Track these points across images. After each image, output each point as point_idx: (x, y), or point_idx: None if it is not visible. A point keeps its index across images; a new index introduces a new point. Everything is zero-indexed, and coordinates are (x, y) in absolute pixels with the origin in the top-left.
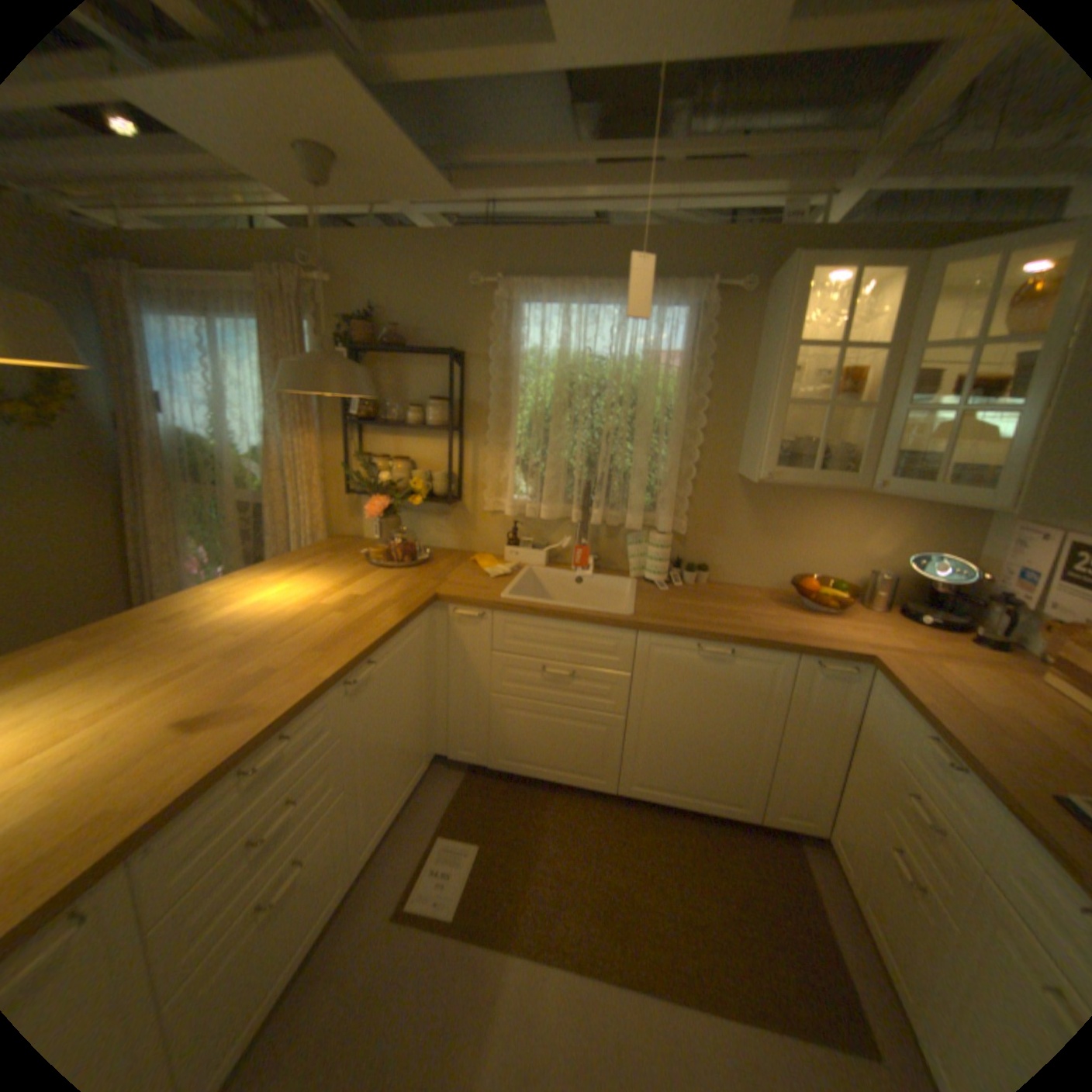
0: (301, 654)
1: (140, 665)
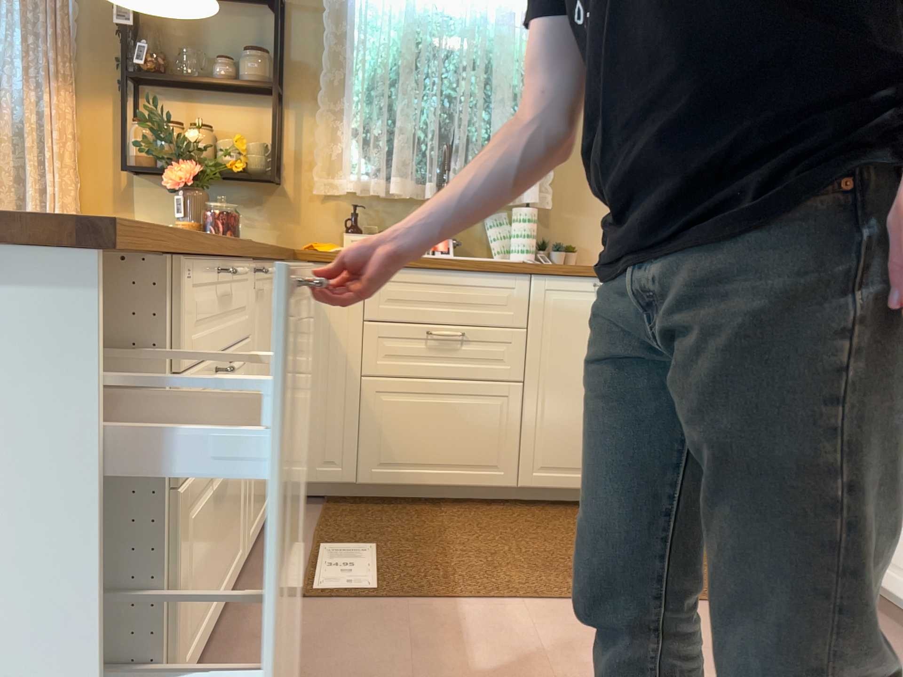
0: None
1: None
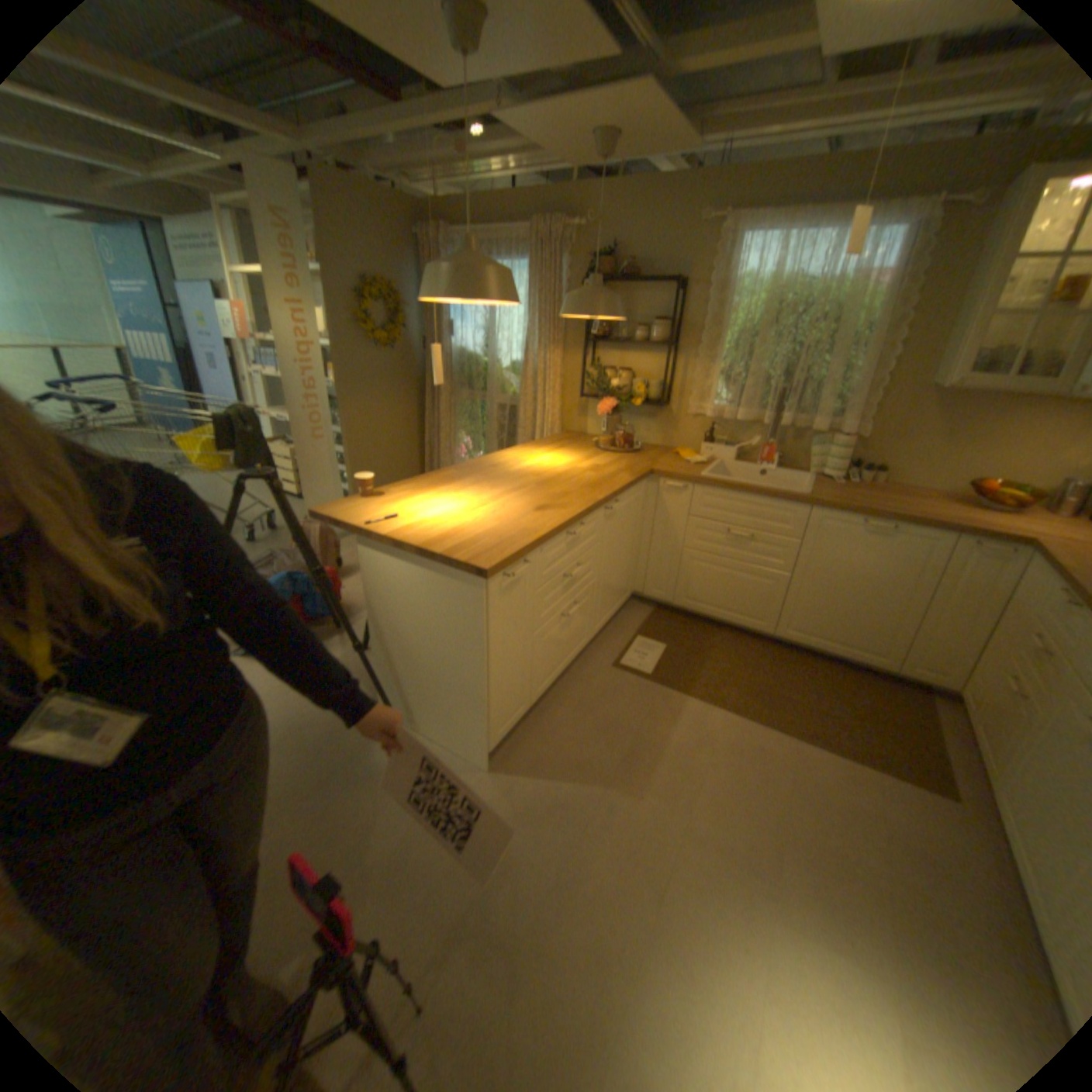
0: (579, 489)
1: (496, 484)
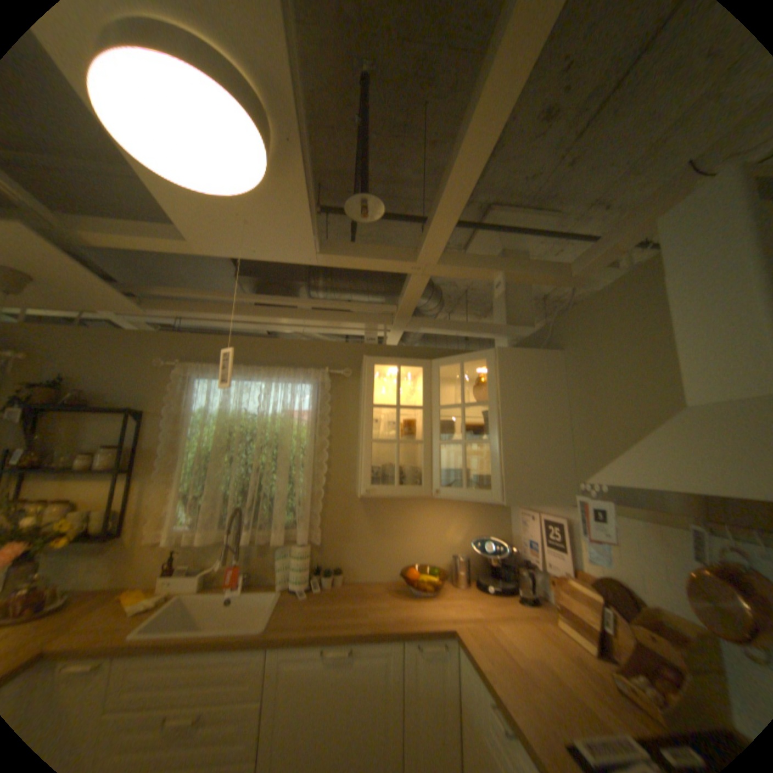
0: None
1: None
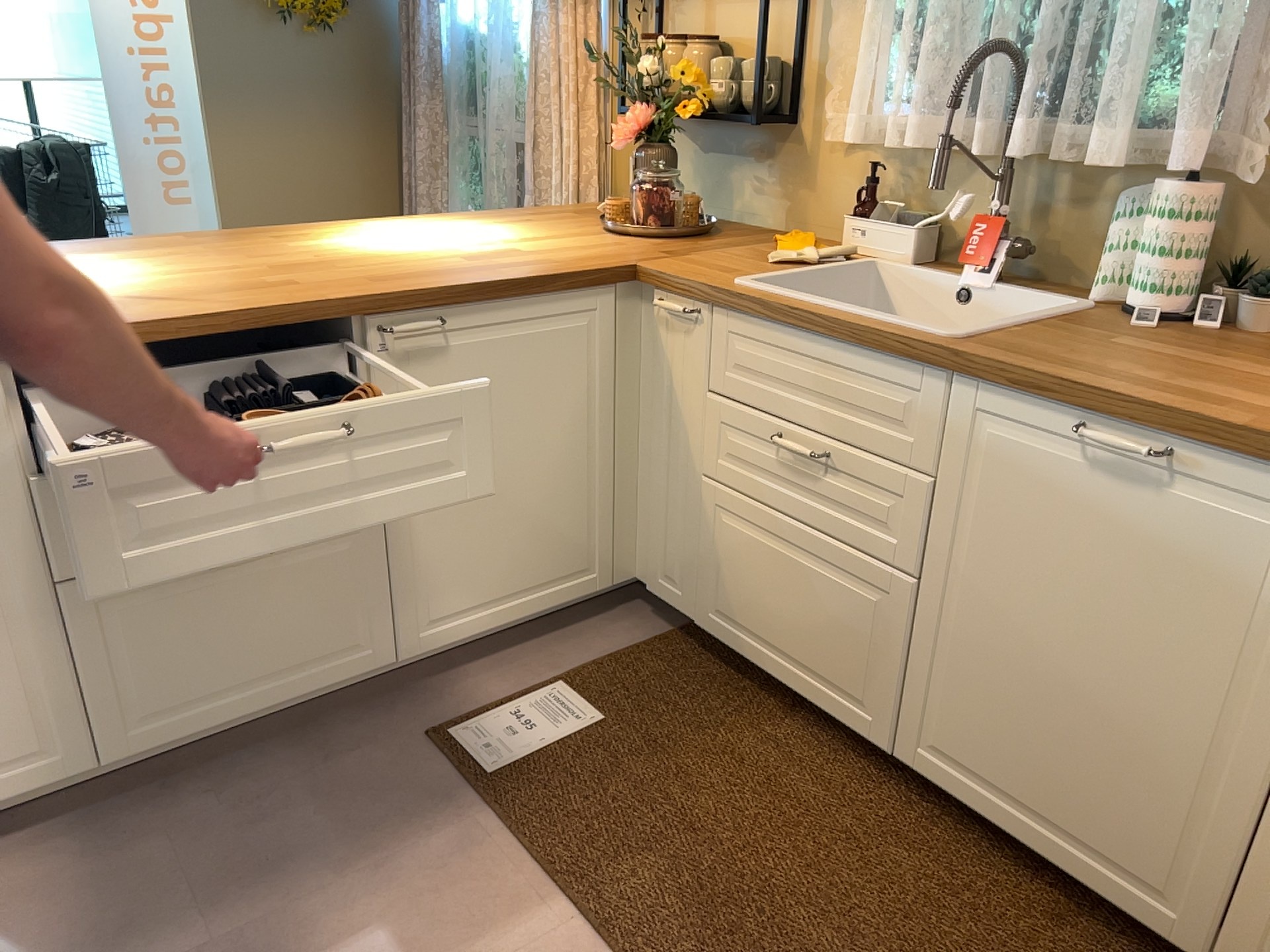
0: (350, 279)
1: (203, 259)
